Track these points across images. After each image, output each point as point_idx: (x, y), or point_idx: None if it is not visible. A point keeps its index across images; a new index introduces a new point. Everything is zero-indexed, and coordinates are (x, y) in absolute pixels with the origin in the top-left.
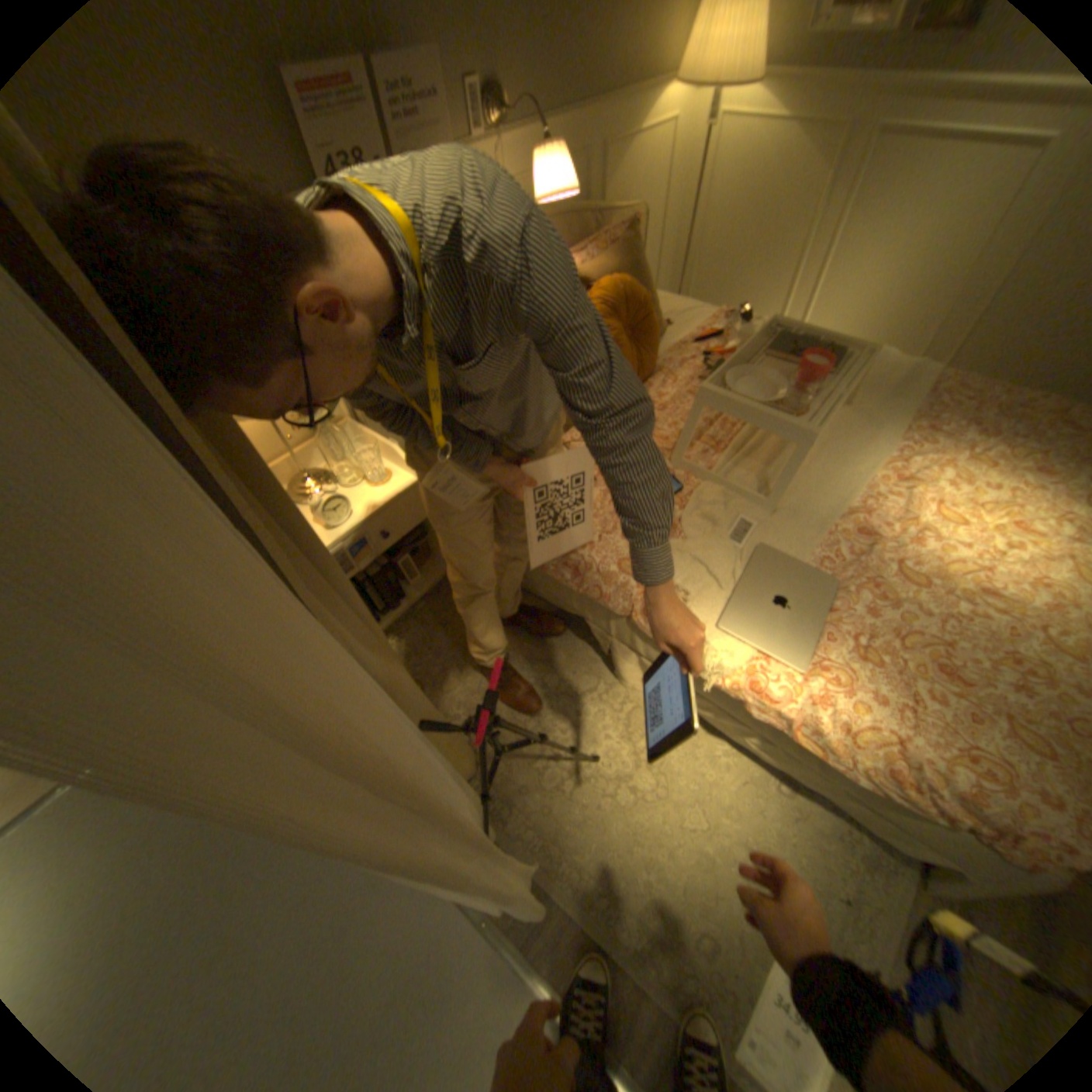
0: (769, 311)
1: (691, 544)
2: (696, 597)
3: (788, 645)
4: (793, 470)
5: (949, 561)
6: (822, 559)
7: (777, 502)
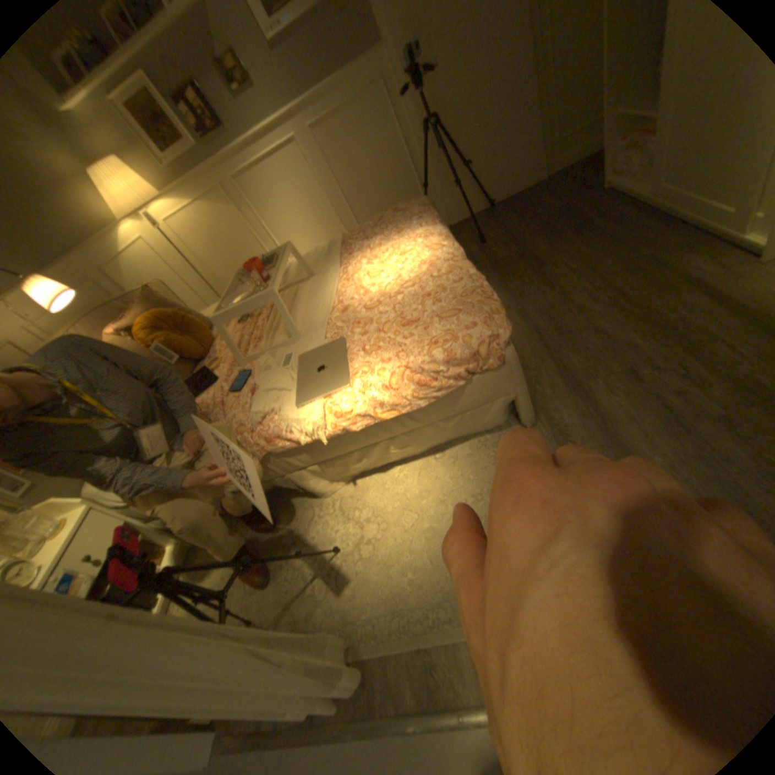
0: None
1: (260, 385)
2: (279, 405)
3: (334, 381)
4: (283, 312)
5: (380, 288)
6: (329, 335)
7: (295, 333)
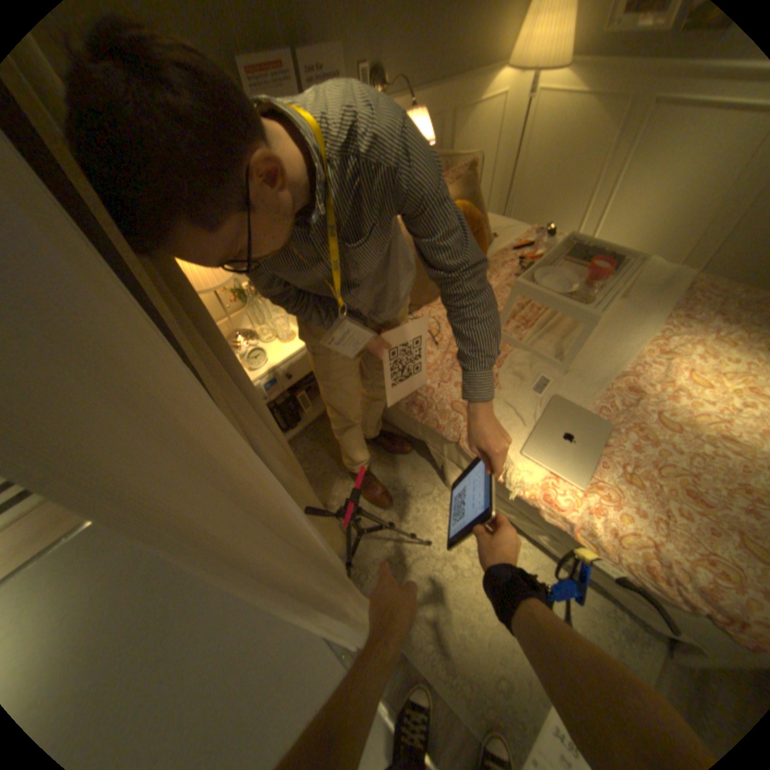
0: (569, 229)
1: (504, 392)
2: (506, 431)
3: (573, 470)
4: (582, 343)
5: (697, 414)
6: (601, 408)
7: (569, 365)
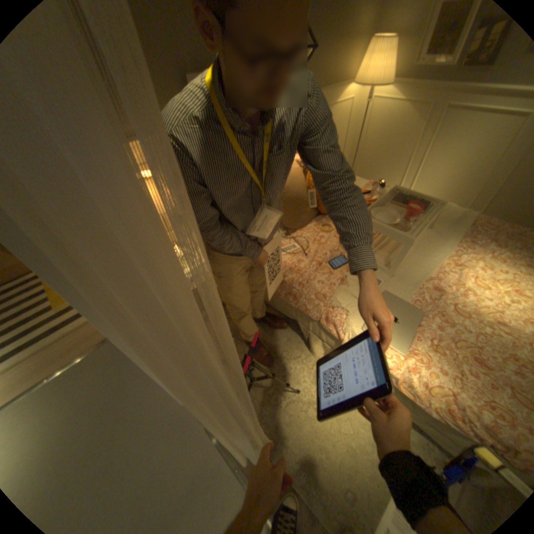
0: (393, 183)
1: (351, 288)
2: (352, 314)
3: (397, 341)
4: (402, 257)
5: (481, 307)
6: (416, 301)
7: (394, 272)
